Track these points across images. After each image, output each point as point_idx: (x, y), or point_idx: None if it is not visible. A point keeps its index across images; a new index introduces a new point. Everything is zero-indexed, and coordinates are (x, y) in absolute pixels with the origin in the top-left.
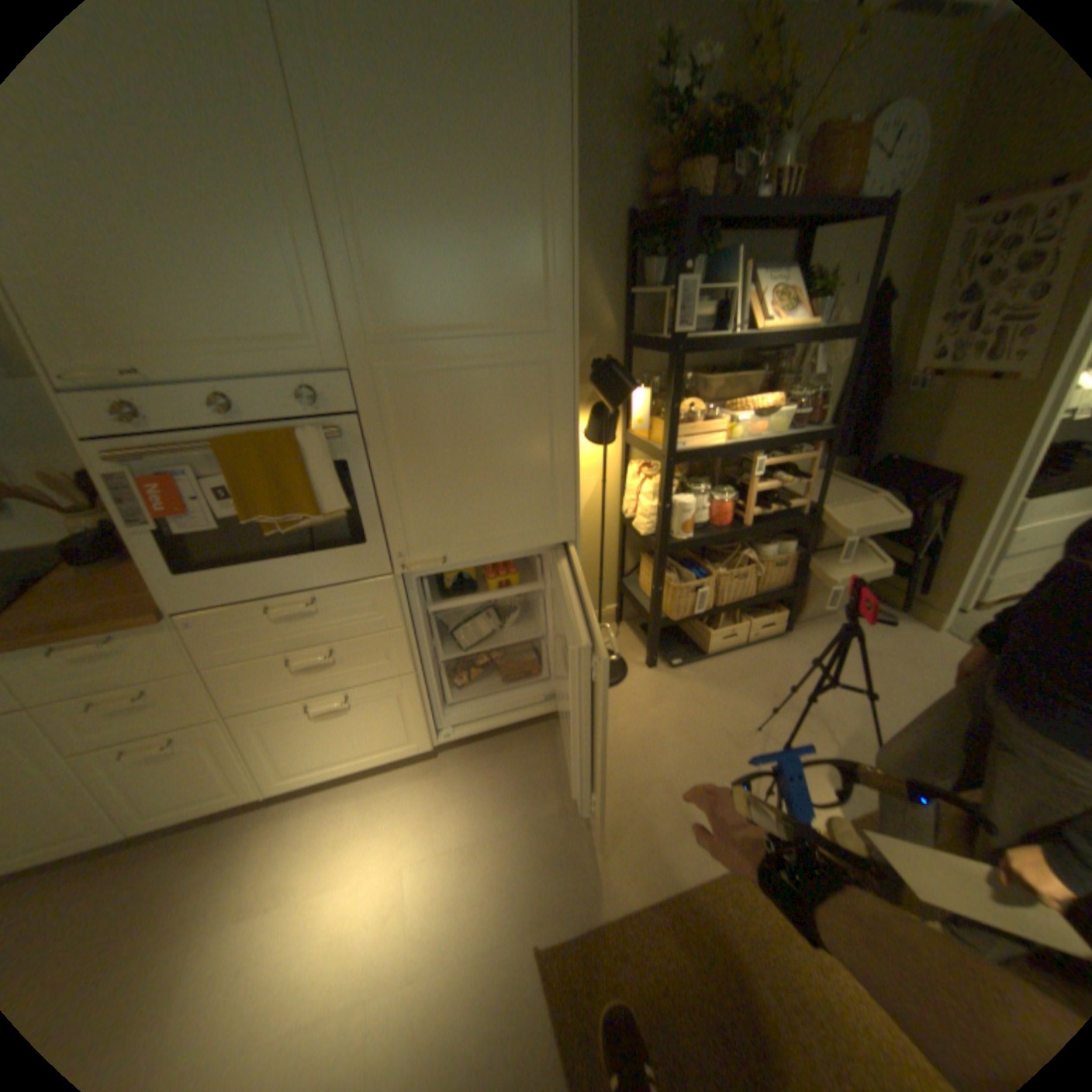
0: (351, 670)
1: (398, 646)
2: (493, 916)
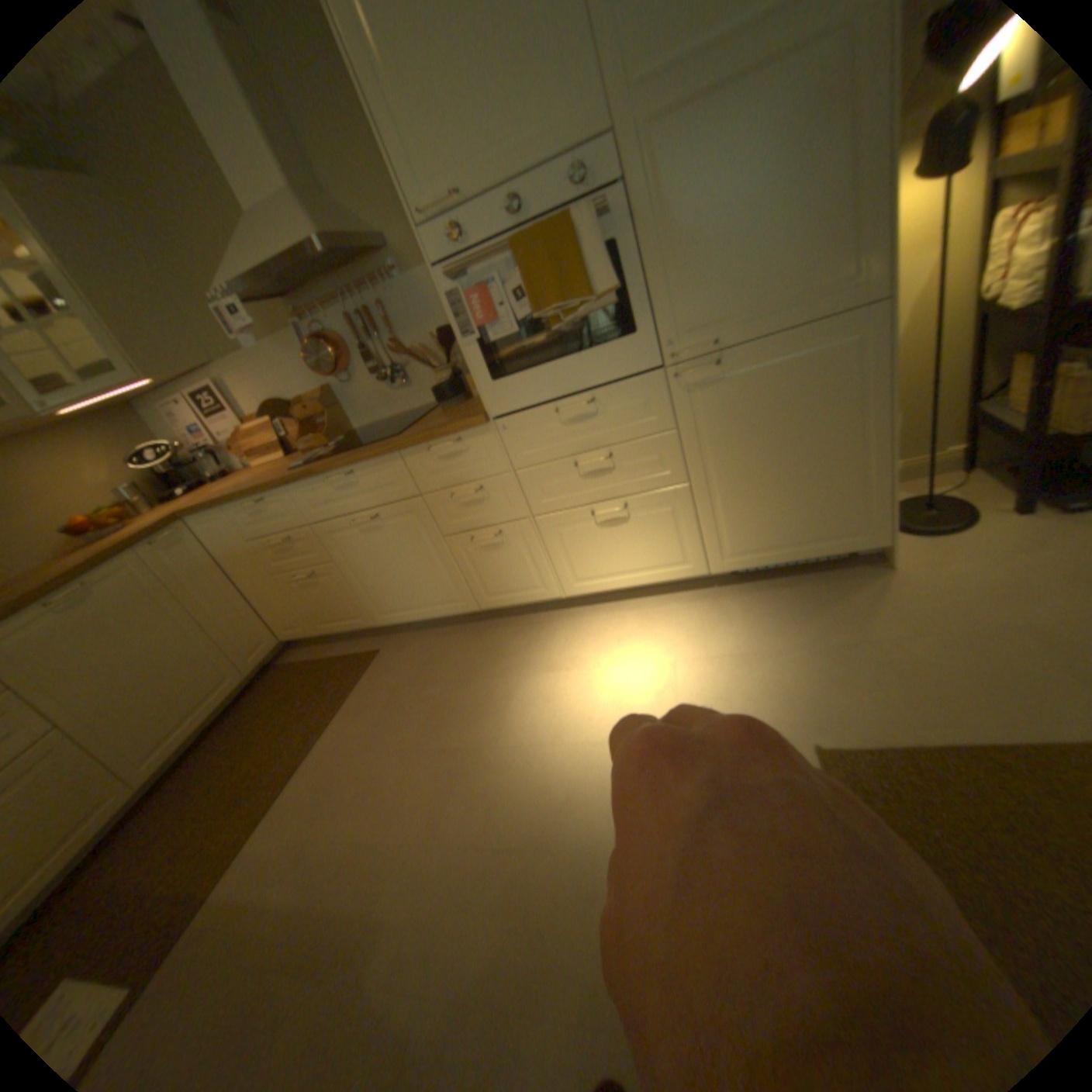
0: (629, 475)
1: (672, 450)
2: (771, 713)
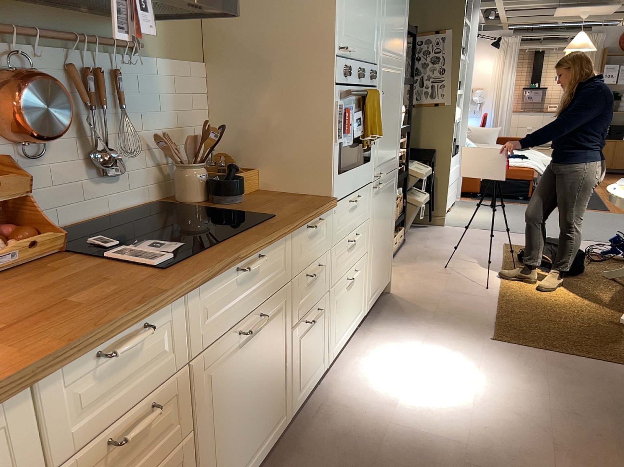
0: (358, 248)
1: (368, 231)
2: (467, 342)
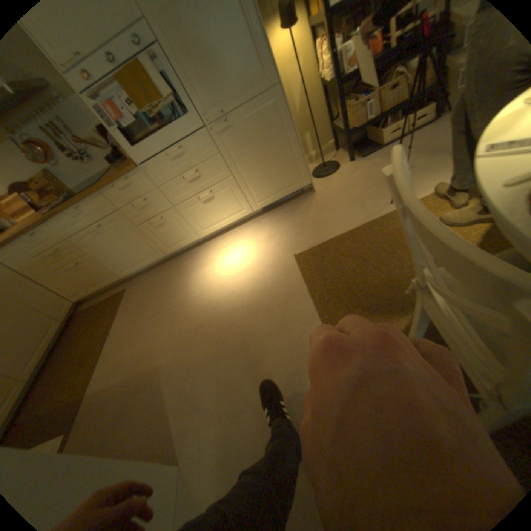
0: (208, 177)
1: (221, 162)
2: (280, 250)
